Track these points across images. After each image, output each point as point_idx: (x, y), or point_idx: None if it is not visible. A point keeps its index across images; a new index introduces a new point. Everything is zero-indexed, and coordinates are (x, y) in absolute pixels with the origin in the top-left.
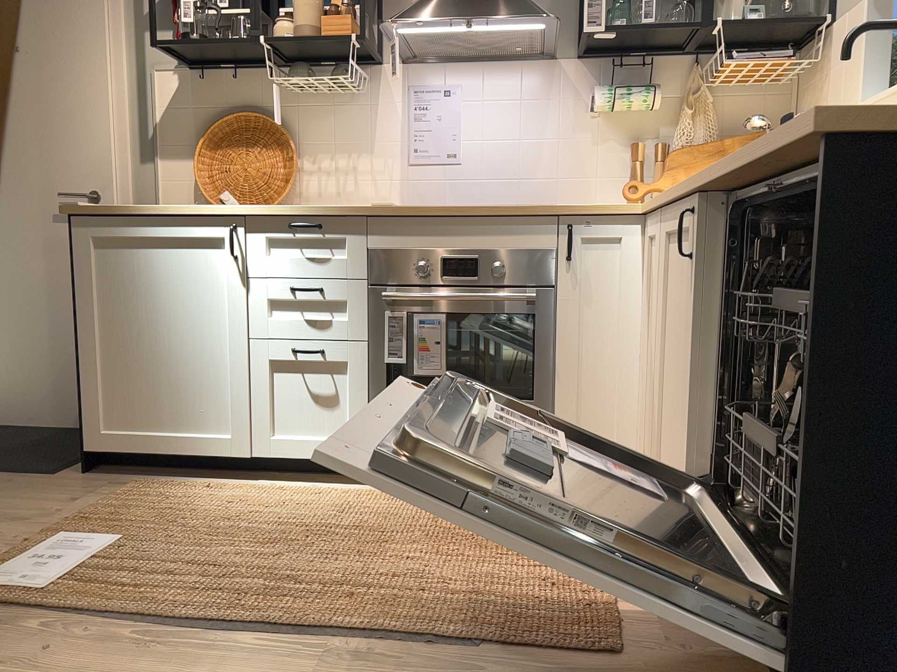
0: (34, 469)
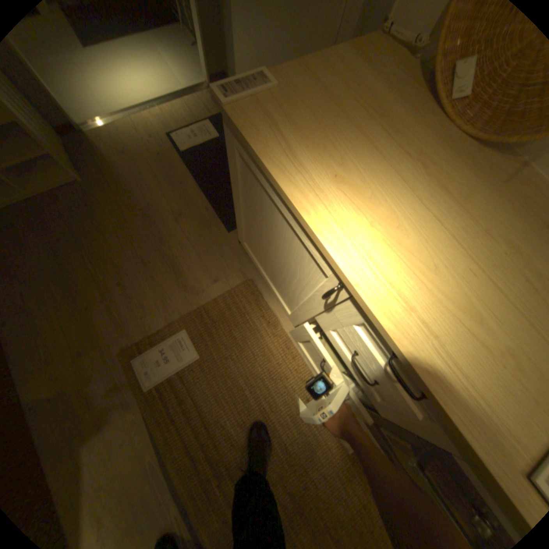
0: (226, 218)
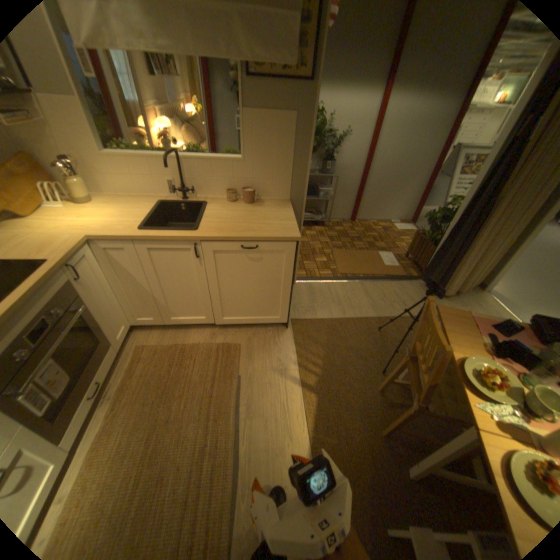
0: None
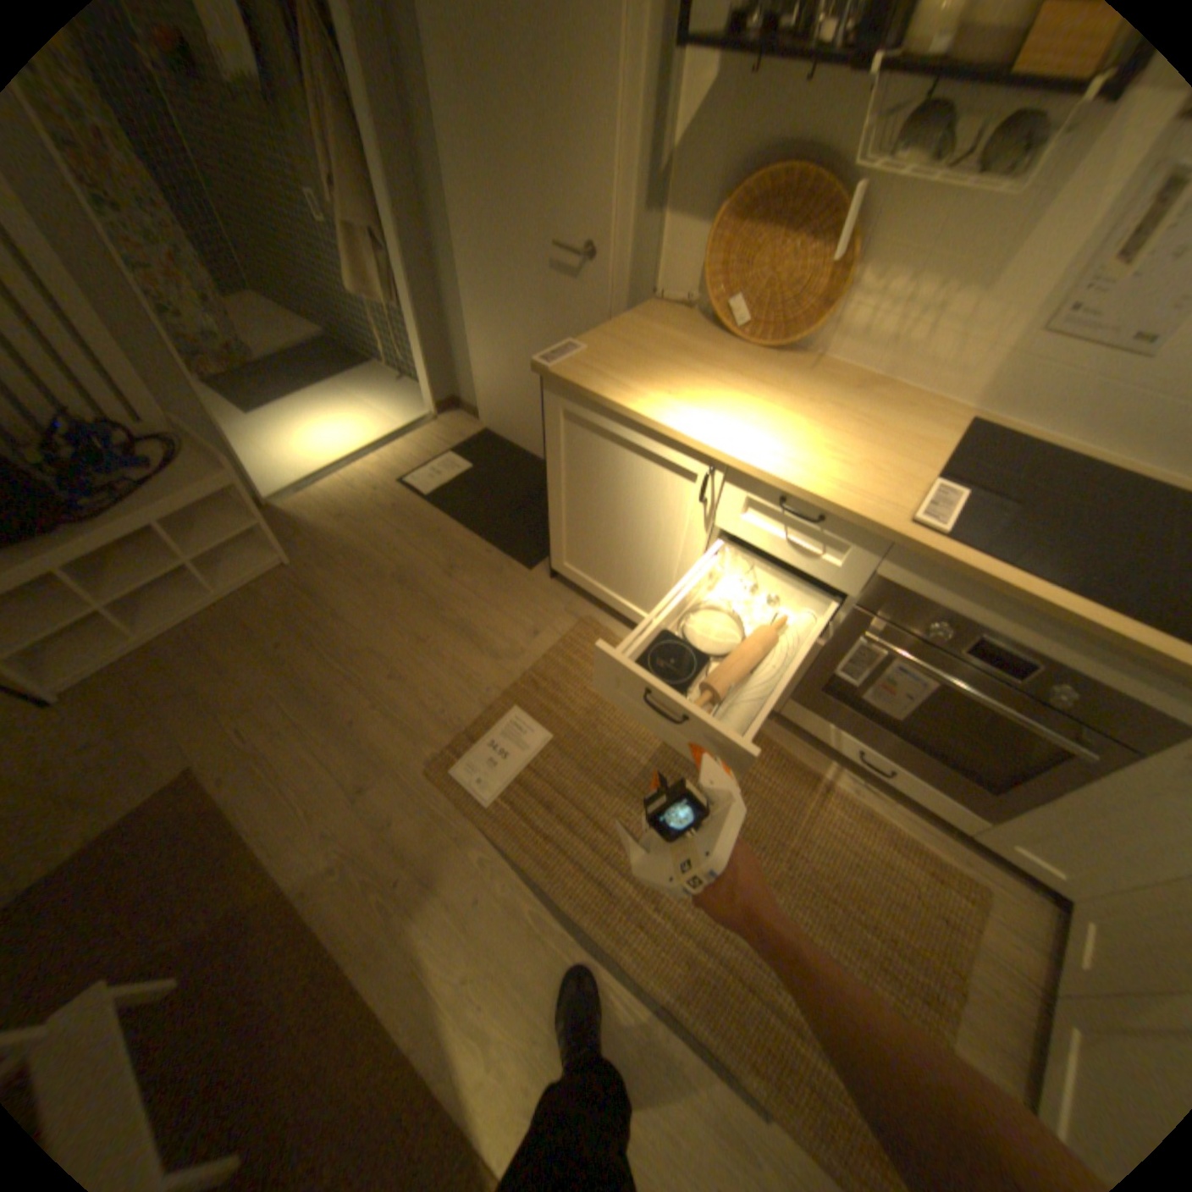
0: (519, 554)
